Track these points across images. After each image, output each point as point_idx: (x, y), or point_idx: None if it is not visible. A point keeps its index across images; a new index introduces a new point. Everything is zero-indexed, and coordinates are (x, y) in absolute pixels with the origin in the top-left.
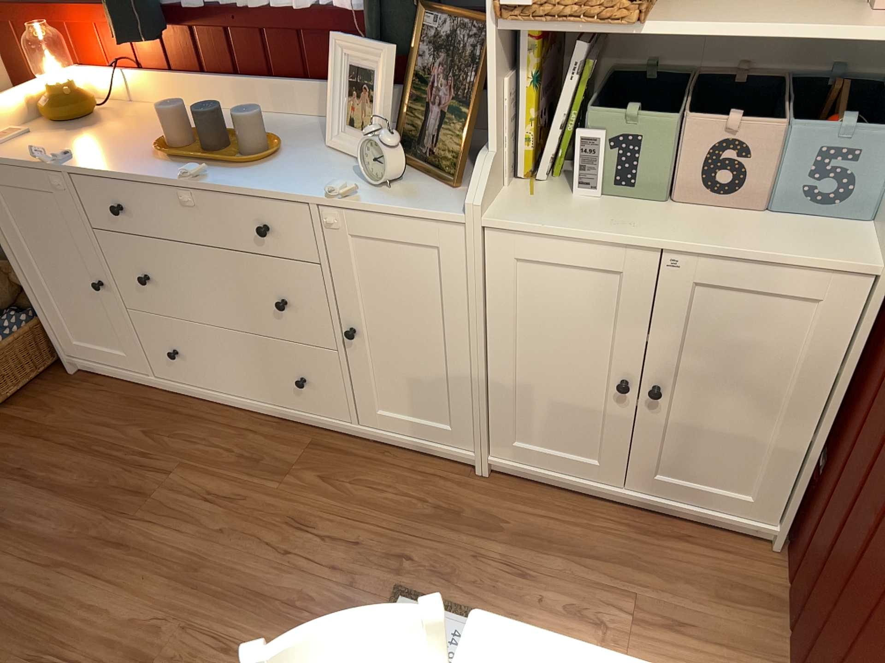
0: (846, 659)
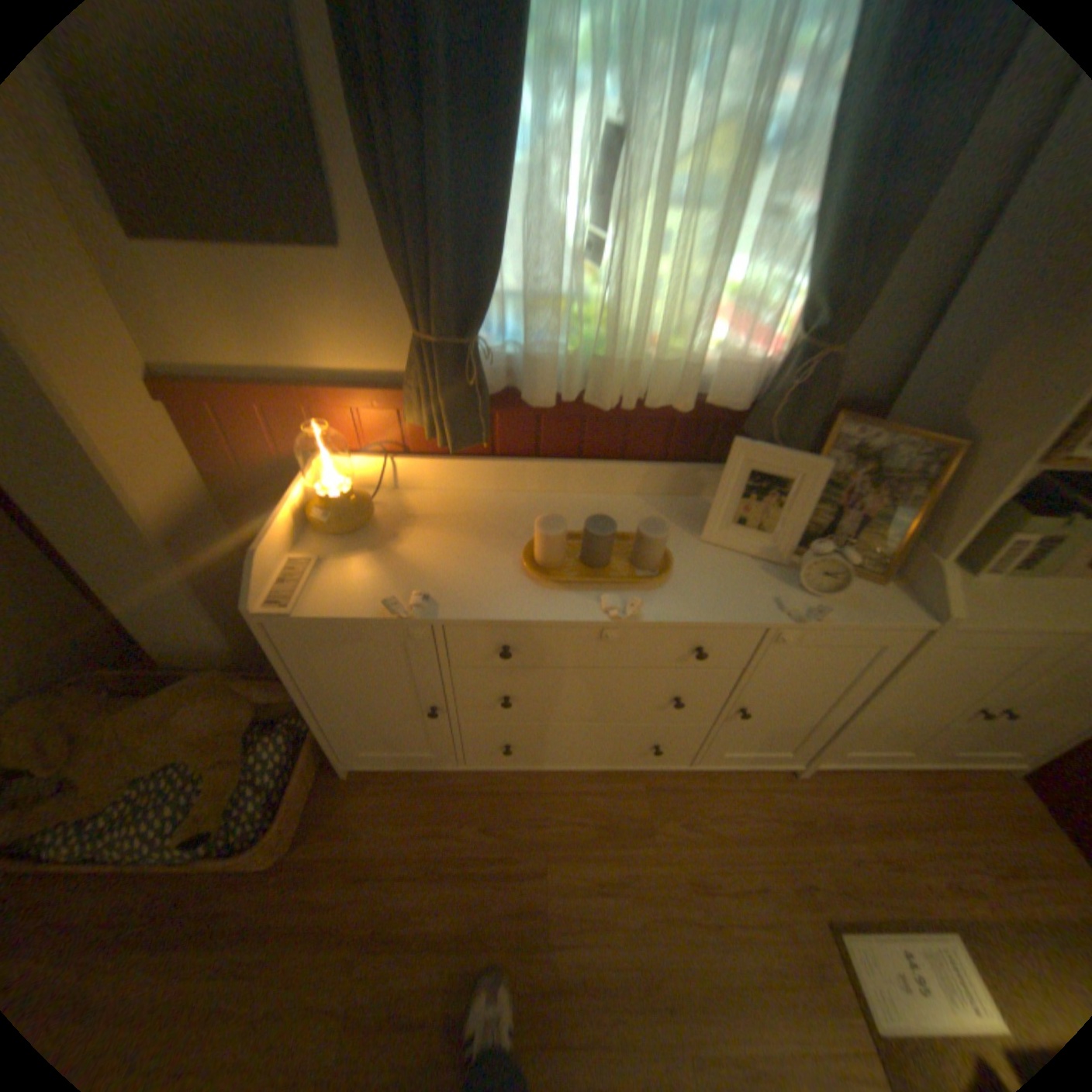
0: None
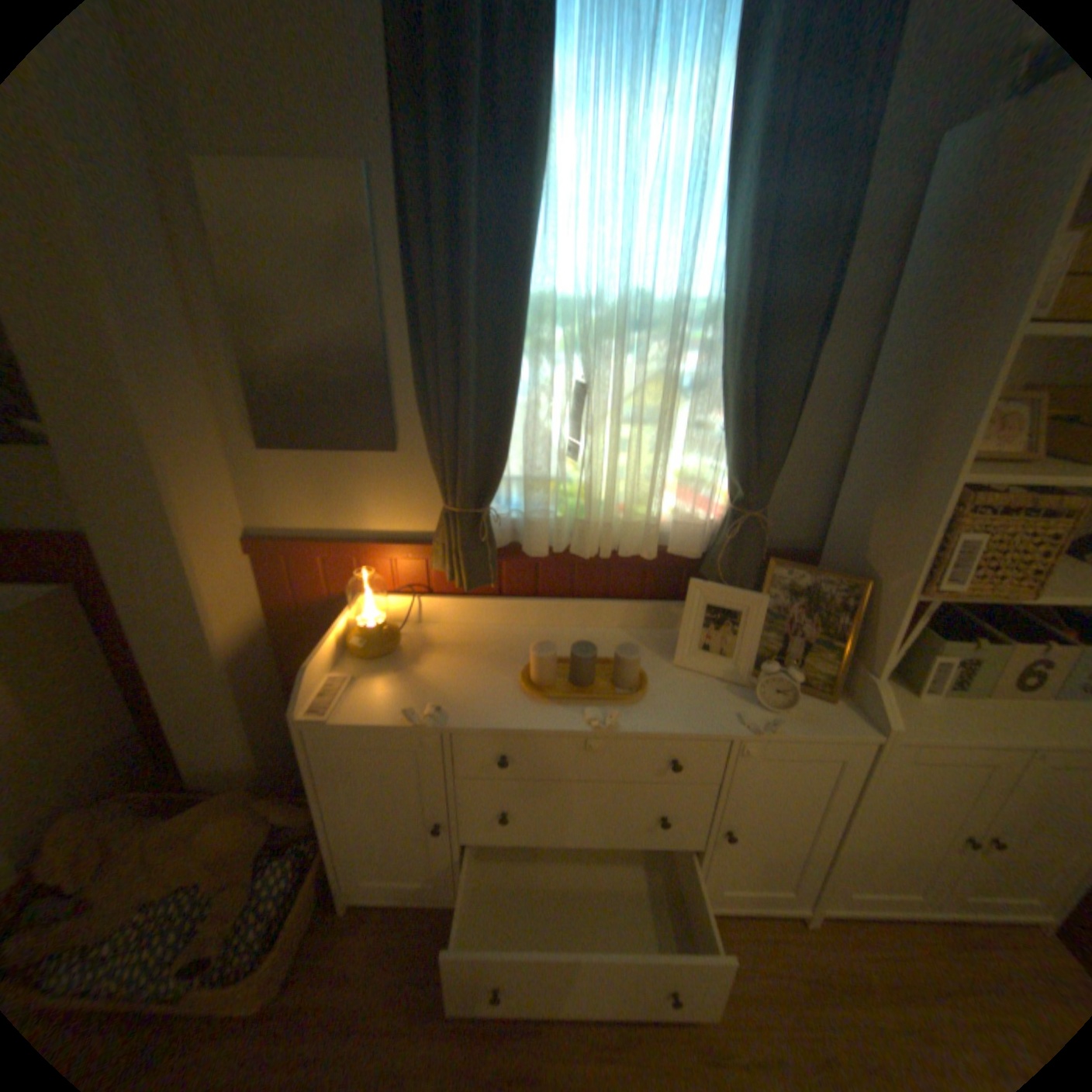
0: None
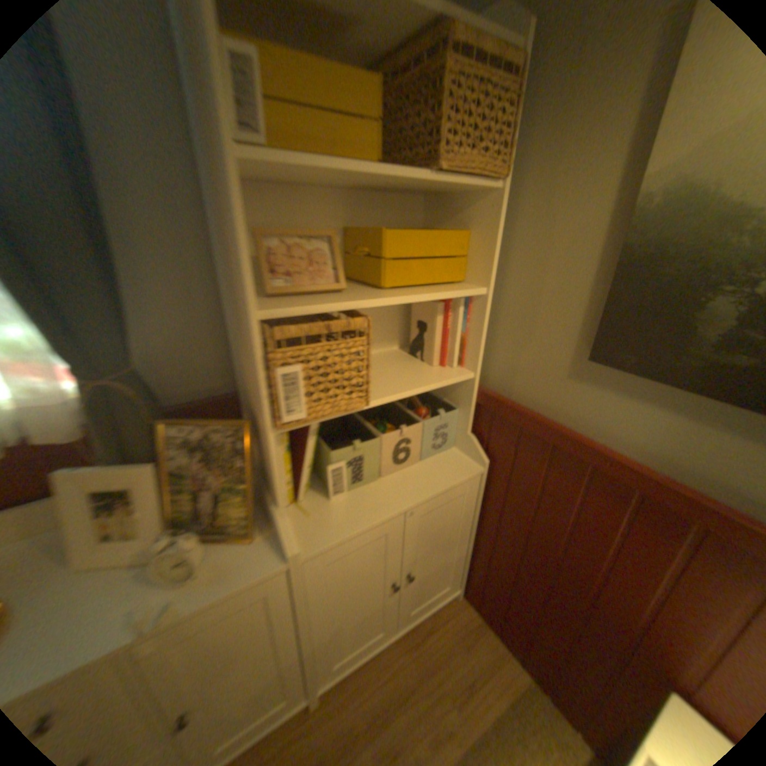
0: (565, 651)
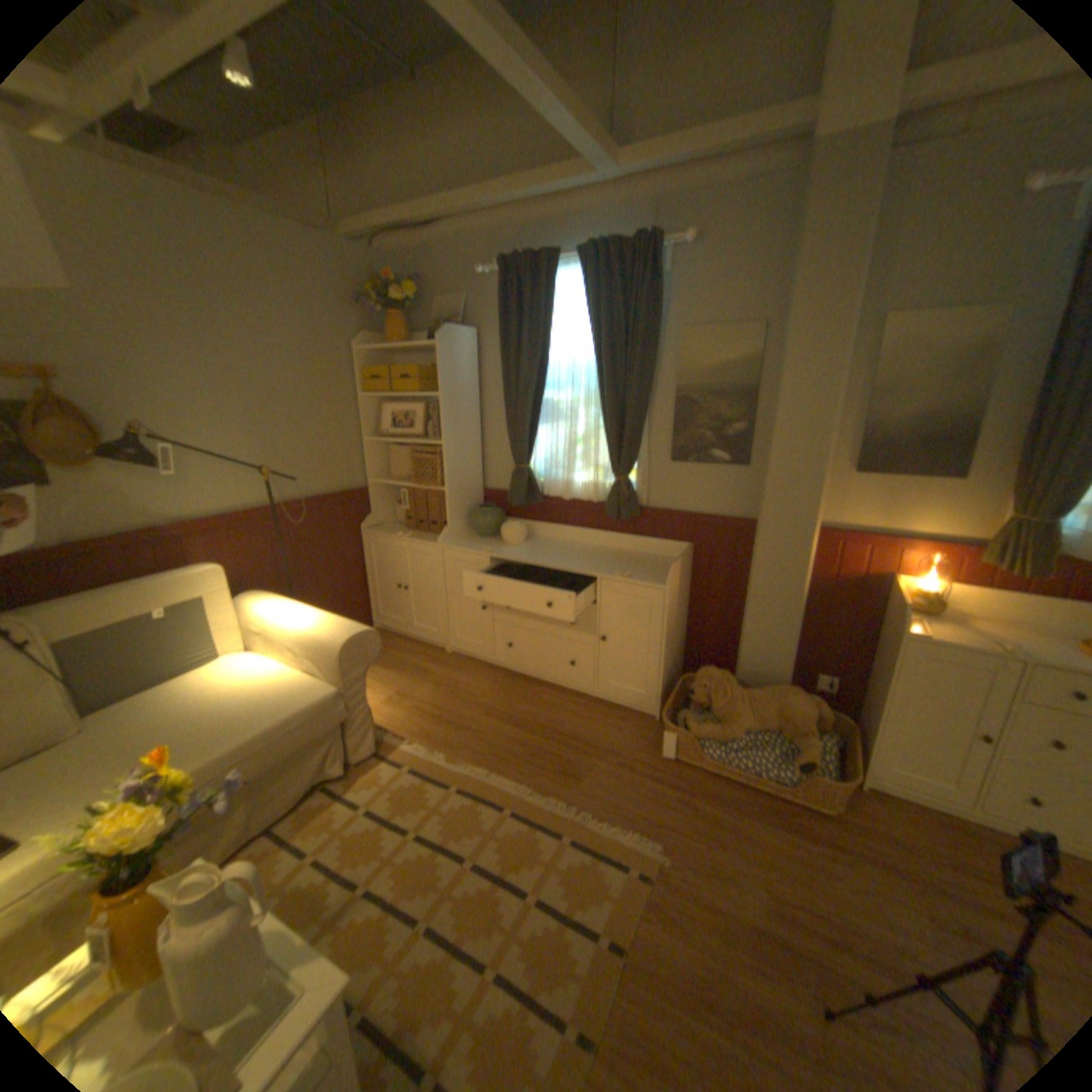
0: None
